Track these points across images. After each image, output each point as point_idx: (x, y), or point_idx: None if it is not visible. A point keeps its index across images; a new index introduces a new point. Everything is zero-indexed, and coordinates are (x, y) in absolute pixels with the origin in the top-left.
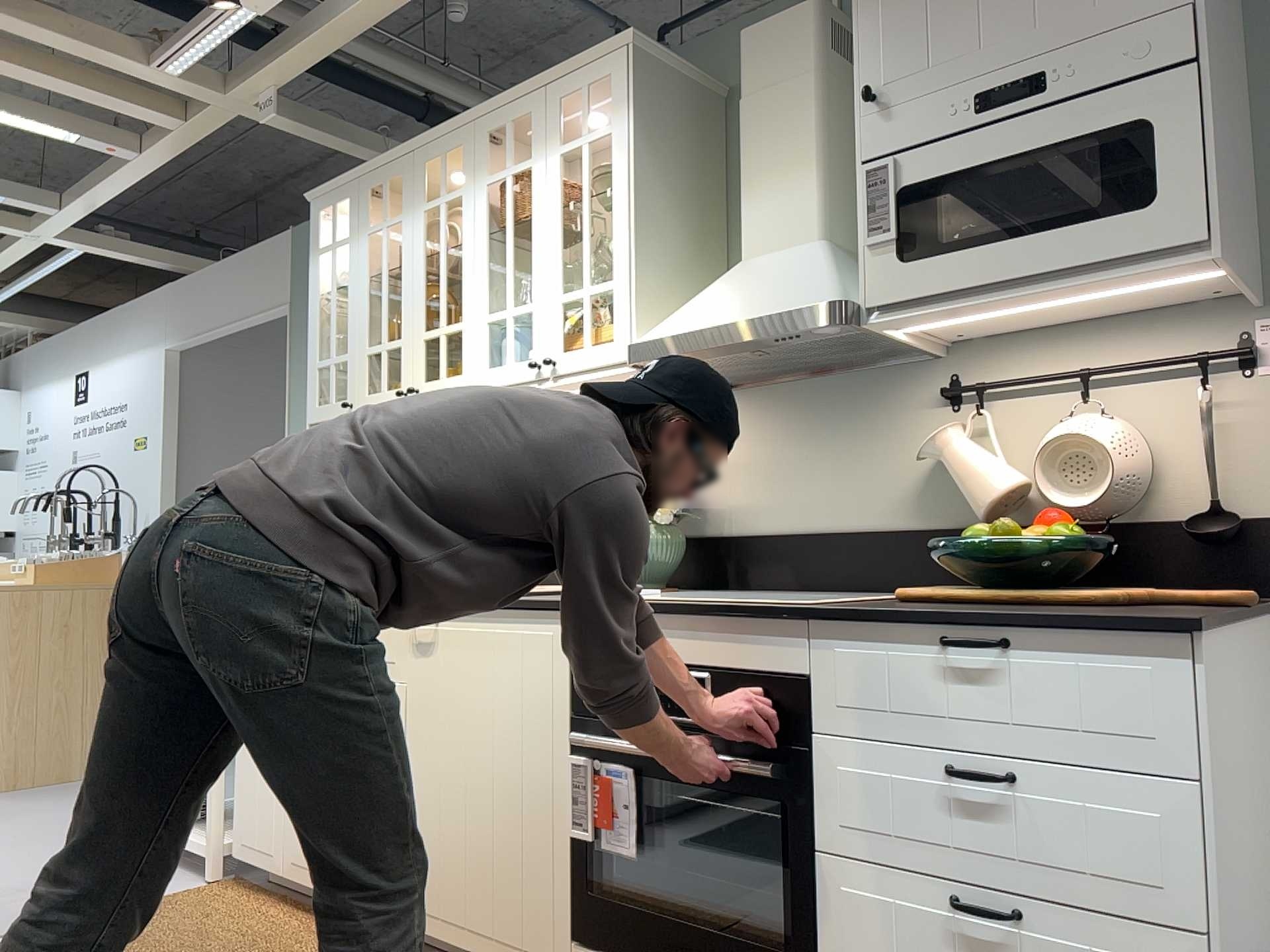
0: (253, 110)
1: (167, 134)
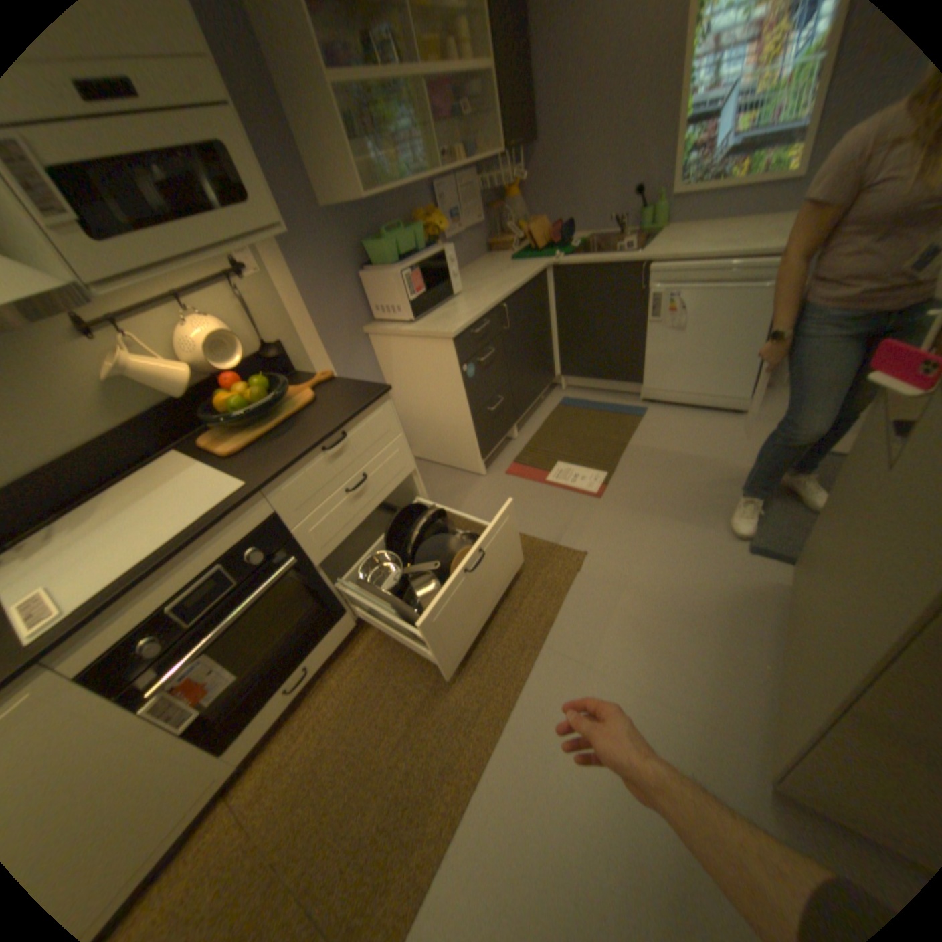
0: None
1: None
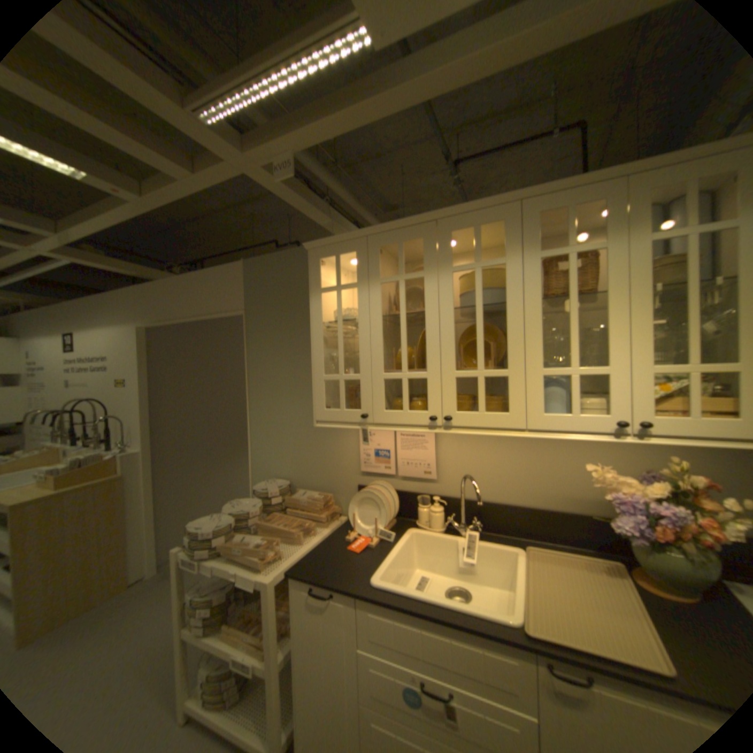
0: (257, 168)
1: (166, 179)
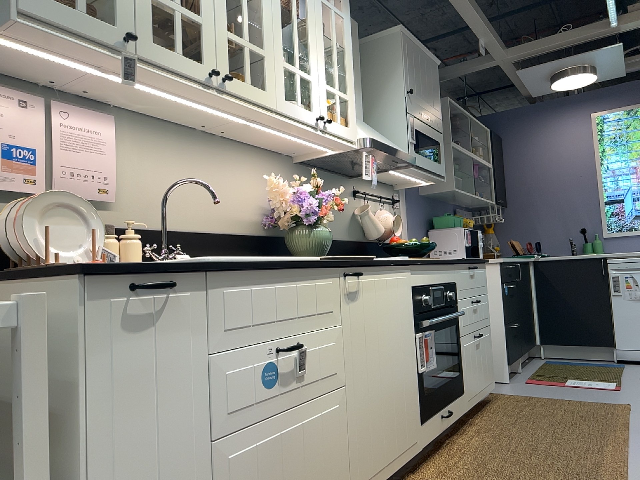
0: None
1: None
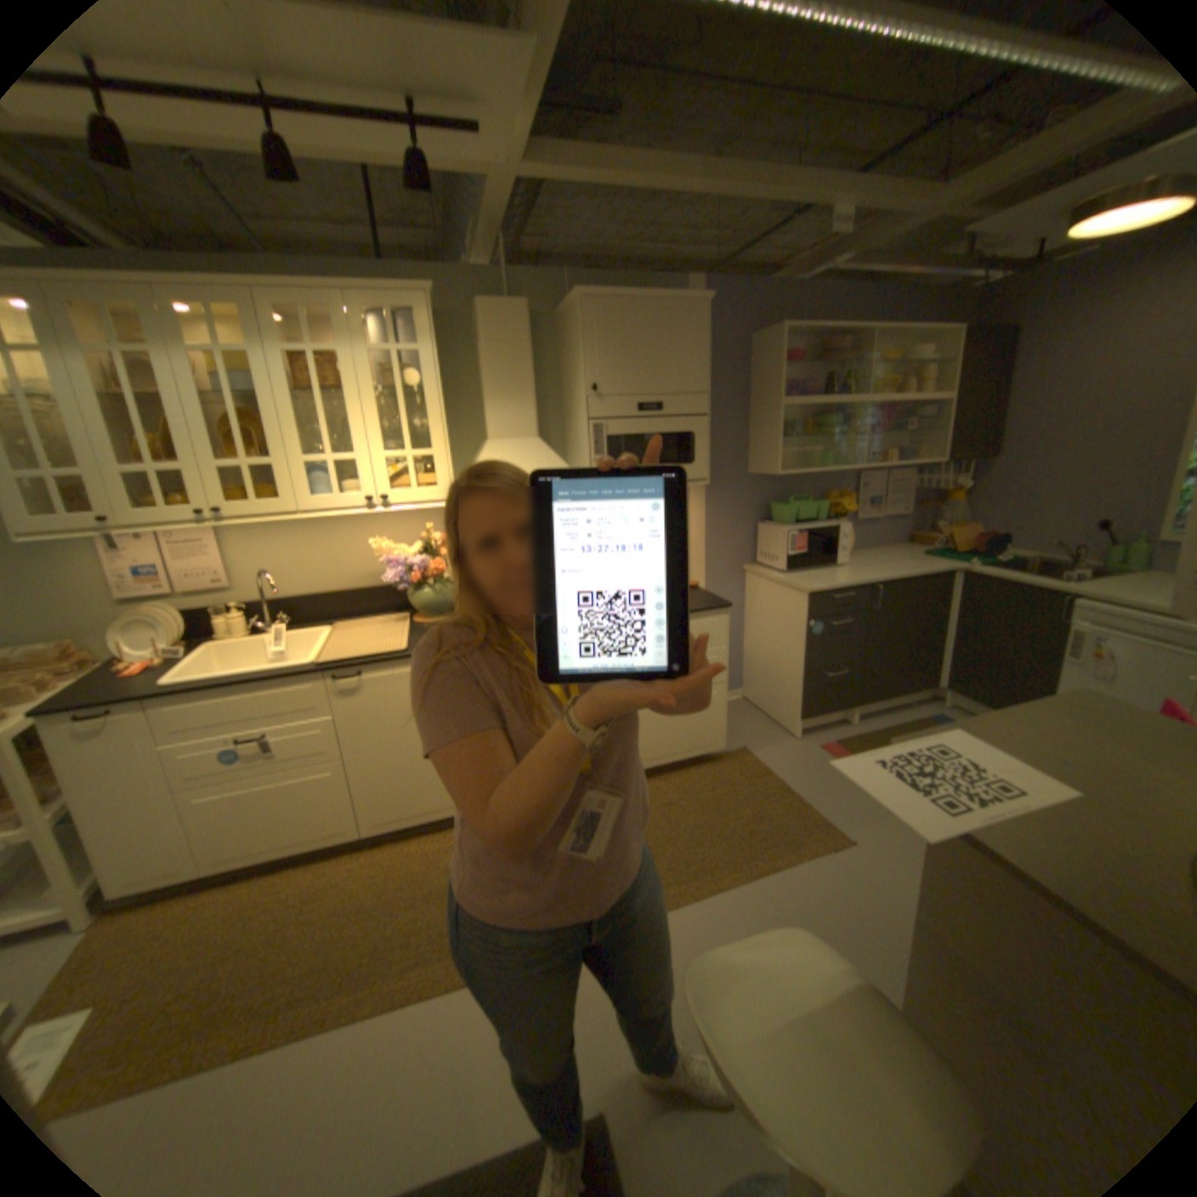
0: None
1: None
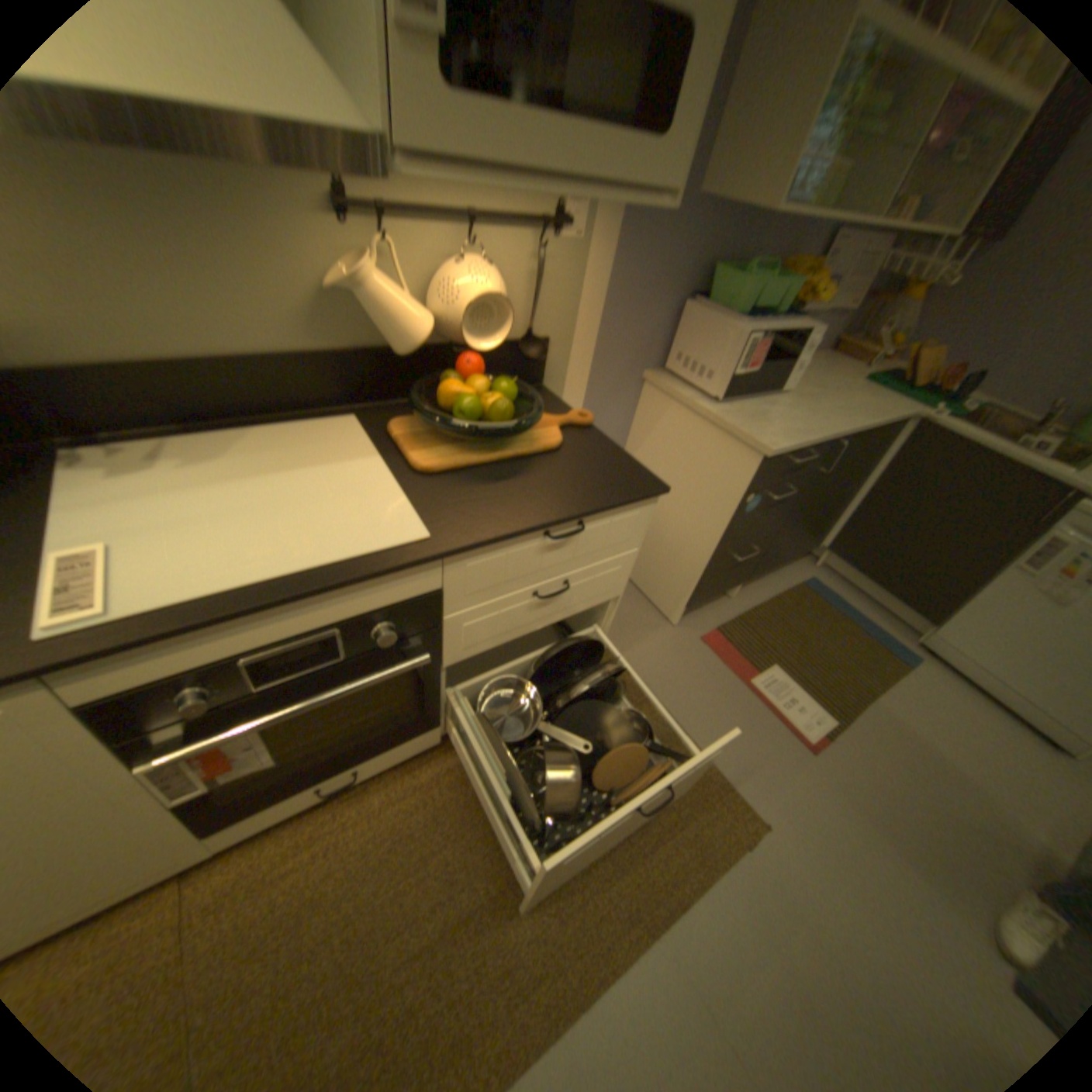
0: None
1: None
